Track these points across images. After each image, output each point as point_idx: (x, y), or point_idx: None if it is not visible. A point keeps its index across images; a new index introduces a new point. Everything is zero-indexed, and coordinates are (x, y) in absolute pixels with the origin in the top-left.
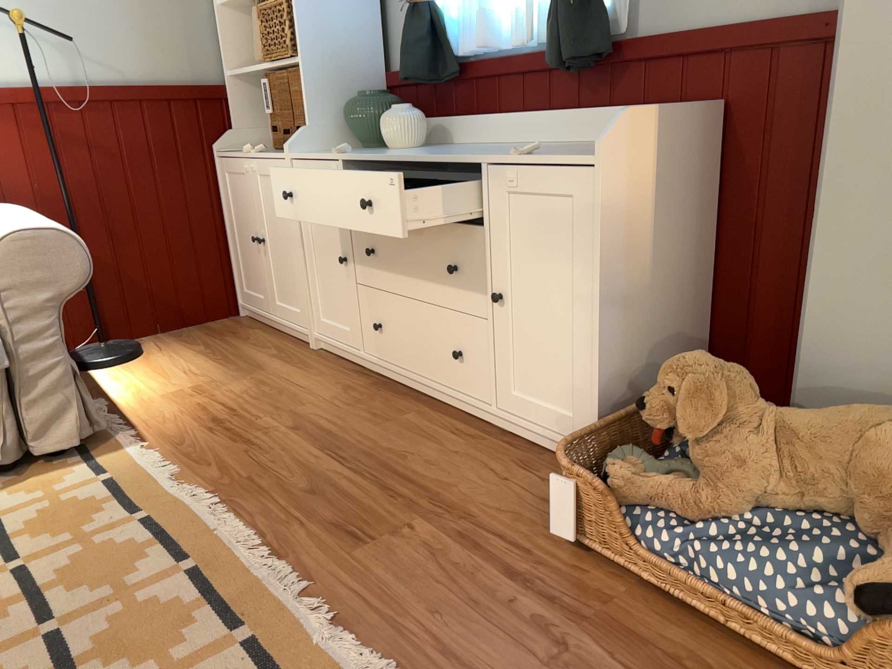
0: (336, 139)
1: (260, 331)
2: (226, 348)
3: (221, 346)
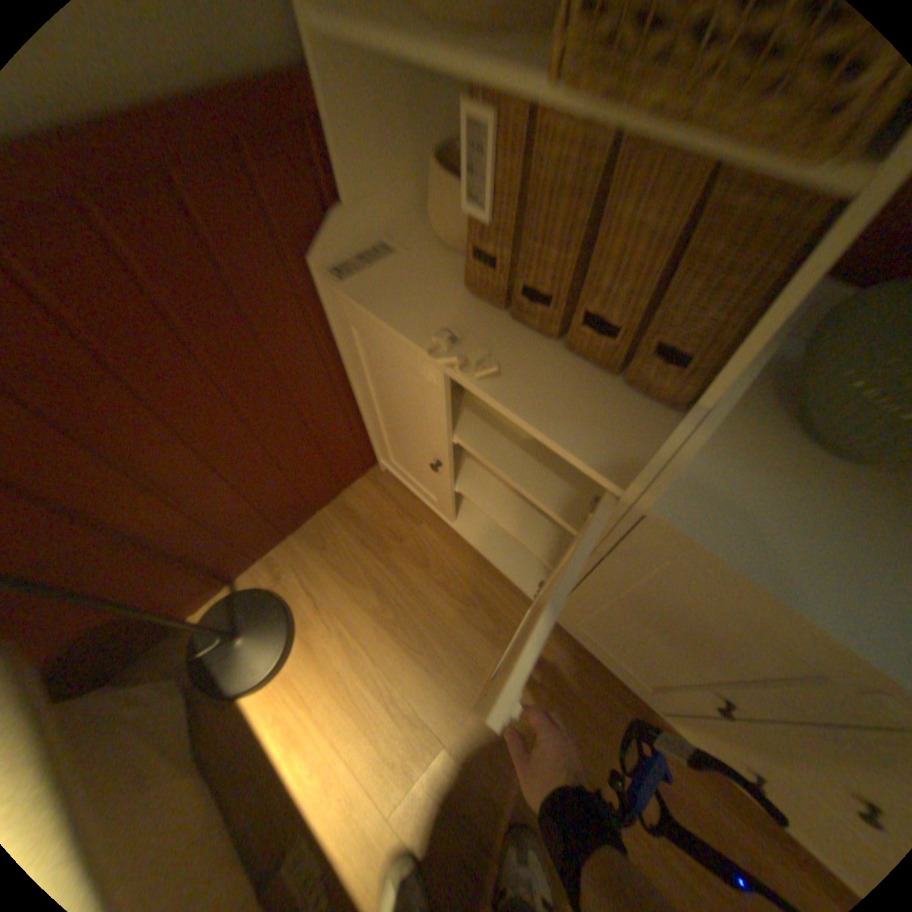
0: (745, 397)
1: (434, 531)
2: (412, 602)
3: (400, 590)
